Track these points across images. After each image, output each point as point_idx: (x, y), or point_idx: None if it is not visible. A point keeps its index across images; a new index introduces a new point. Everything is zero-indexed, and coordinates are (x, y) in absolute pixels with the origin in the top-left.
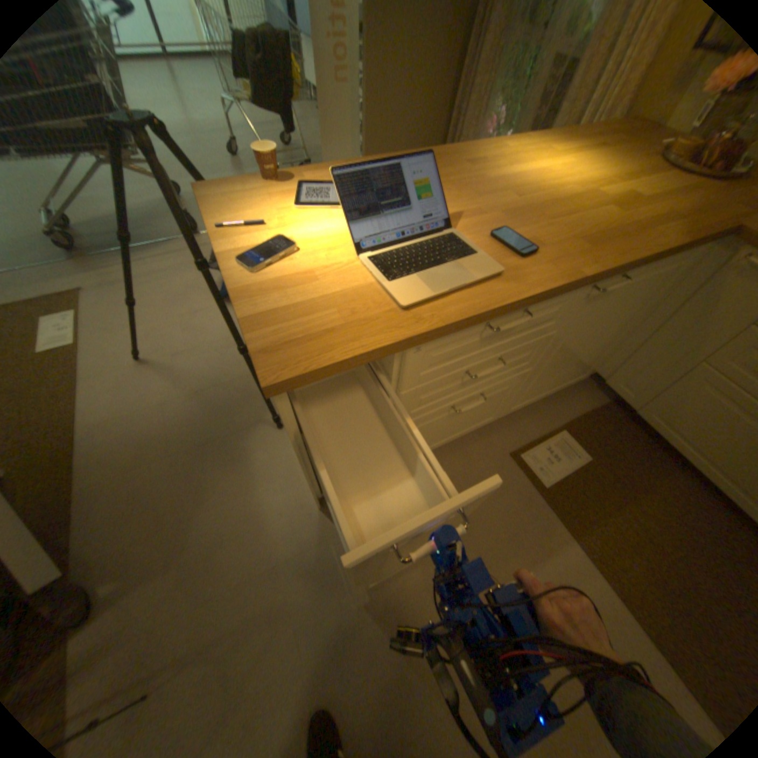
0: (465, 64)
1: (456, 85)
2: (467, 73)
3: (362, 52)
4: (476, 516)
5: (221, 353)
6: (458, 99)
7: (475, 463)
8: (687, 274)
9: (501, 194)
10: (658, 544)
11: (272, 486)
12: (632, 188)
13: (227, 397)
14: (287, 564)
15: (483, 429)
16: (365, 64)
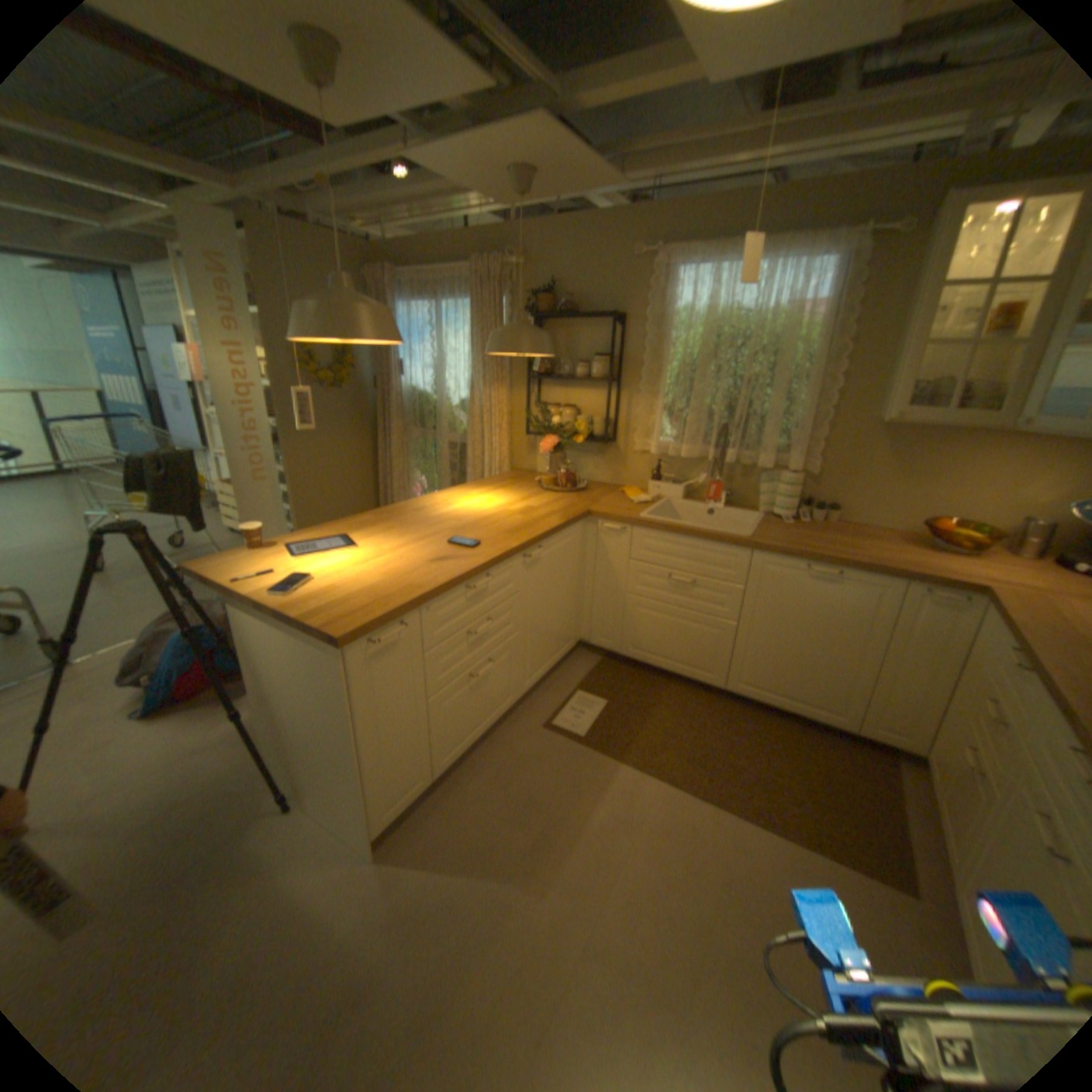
0: (379, 456)
1: (375, 469)
2: (383, 461)
3: (282, 459)
4: (534, 788)
5: (165, 775)
6: (381, 478)
7: (515, 748)
8: (584, 545)
9: (445, 524)
10: (676, 737)
11: (300, 873)
12: (525, 506)
13: (195, 815)
14: (353, 936)
15: (510, 719)
16: (287, 466)
